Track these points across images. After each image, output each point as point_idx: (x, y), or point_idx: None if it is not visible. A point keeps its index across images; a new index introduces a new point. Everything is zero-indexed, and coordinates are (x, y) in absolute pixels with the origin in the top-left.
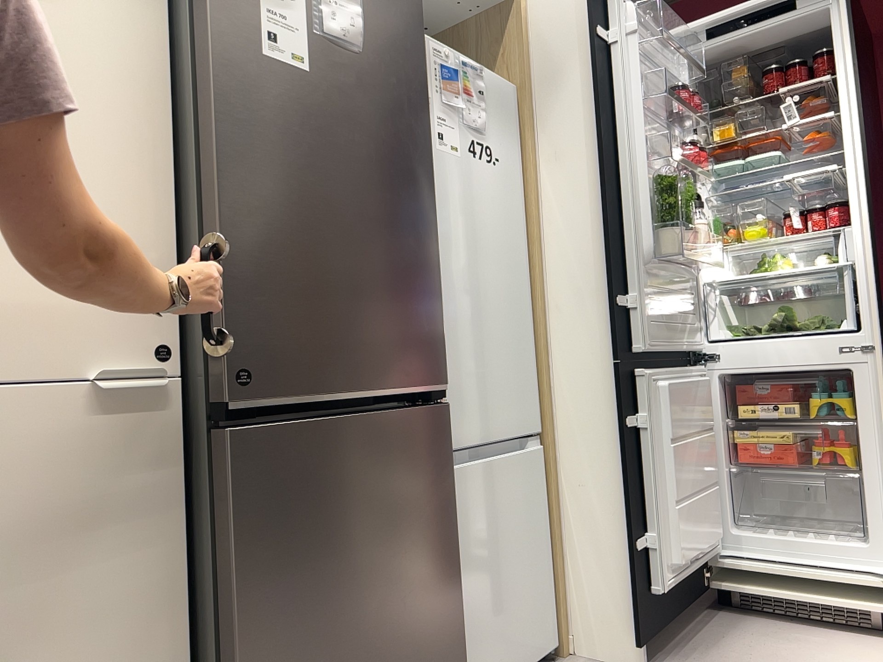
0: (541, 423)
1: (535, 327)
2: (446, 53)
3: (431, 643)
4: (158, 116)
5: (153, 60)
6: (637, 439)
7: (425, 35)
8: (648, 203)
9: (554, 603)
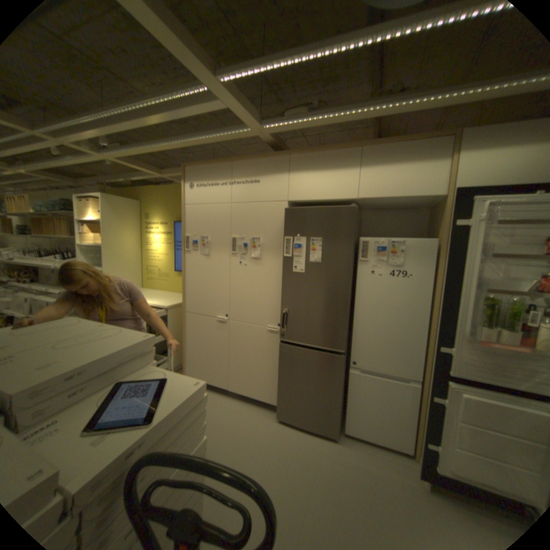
0: (425, 379)
1: (429, 342)
2: (382, 241)
3: (327, 408)
4: (282, 282)
5: (282, 271)
6: (443, 410)
7: (371, 238)
8: (472, 311)
9: (417, 443)
